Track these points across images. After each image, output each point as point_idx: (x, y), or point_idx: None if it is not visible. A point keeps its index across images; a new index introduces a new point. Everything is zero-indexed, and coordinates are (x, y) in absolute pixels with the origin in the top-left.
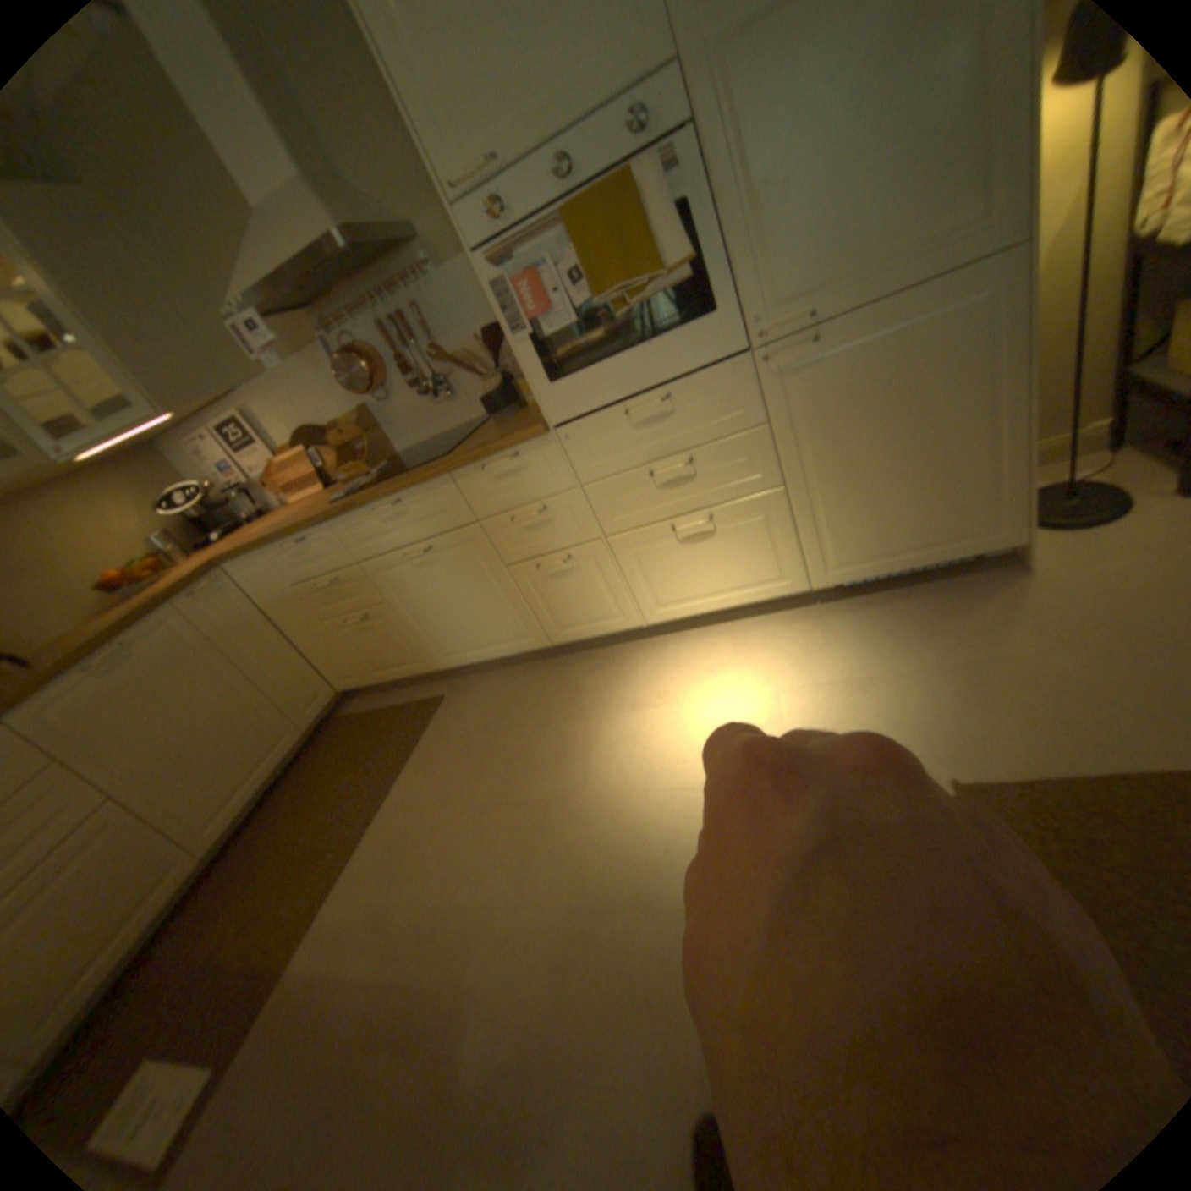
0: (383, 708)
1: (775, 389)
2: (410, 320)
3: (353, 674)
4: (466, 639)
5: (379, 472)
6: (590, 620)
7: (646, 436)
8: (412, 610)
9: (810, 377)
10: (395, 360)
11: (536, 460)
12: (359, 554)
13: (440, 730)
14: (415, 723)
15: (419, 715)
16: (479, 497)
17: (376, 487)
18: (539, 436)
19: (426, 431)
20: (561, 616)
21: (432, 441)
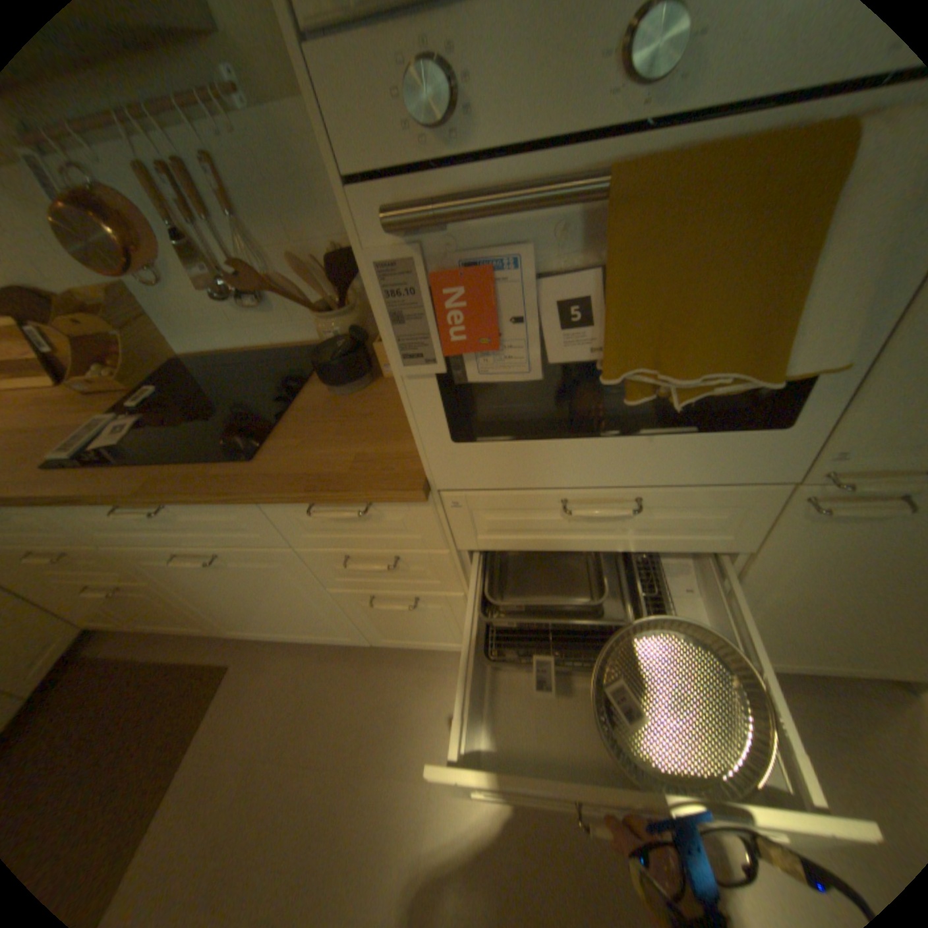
0: (144, 666)
1: (794, 531)
2: (195, 179)
3: (103, 622)
4: (260, 626)
5: (136, 411)
6: (423, 640)
7: (576, 529)
8: (185, 596)
9: (854, 531)
10: (168, 233)
11: (396, 515)
12: (96, 541)
13: (217, 738)
14: (185, 712)
15: (191, 696)
16: (295, 529)
17: (118, 482)
18: (412, 500)
19: (219, 339)
20: (388, 633)
21: (227, 353)
